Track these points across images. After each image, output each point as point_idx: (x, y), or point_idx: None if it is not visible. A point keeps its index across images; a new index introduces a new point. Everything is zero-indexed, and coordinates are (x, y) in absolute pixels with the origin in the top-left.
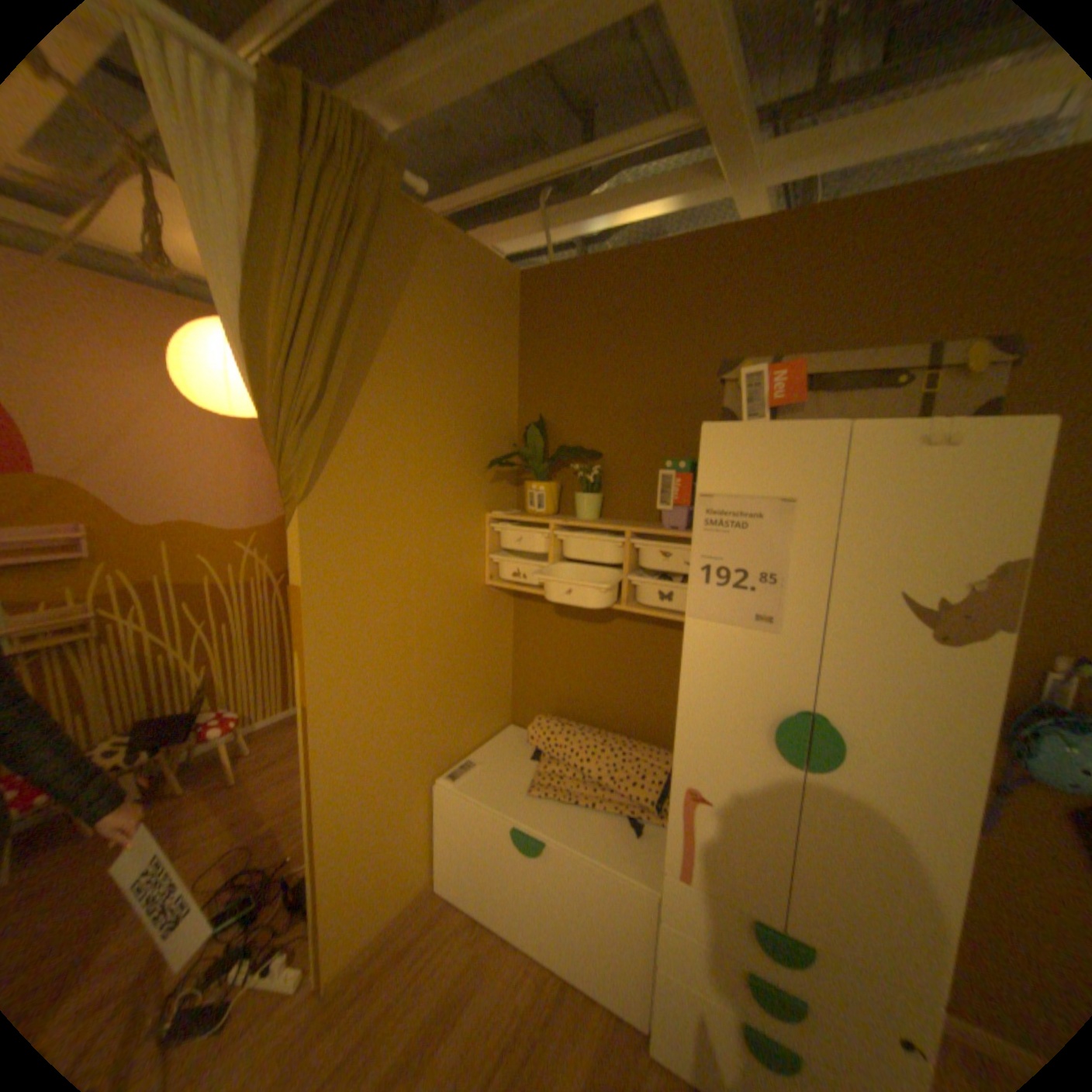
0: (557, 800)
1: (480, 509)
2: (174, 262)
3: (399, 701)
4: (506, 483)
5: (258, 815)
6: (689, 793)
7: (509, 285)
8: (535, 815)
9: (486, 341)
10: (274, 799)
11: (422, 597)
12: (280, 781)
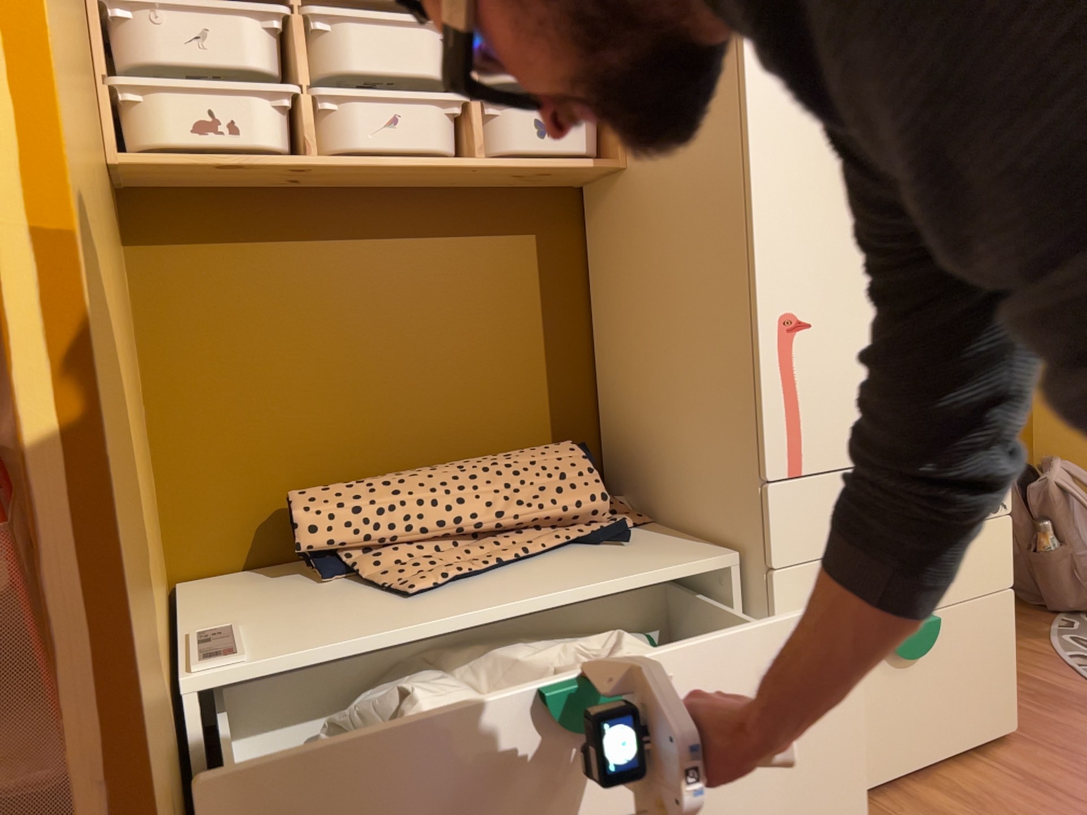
0: (465, 576)
1: None
2: None
3: None
4: None
5: None
6: (783, 322)
7: None
8: (469, 601)
9: None
10: None
11: None
12: None
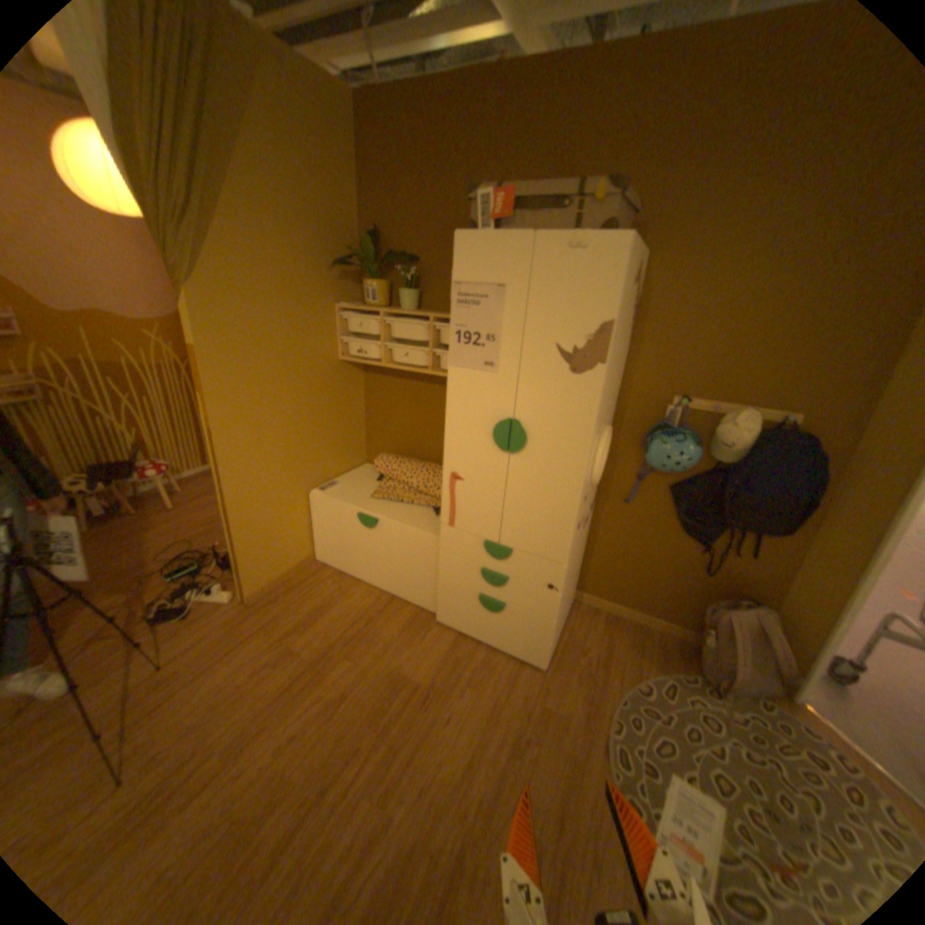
0: (389, 500)
1: (329, 301)
2: None
3: (278, 435)
4: (350, 282)
5: (193, 525)
6: (451, 475)
7: (342, 104)
8: (374, 507)
9: (324, 157)
10: (203, 517)
11: (287, 364)
12: (206, 507)
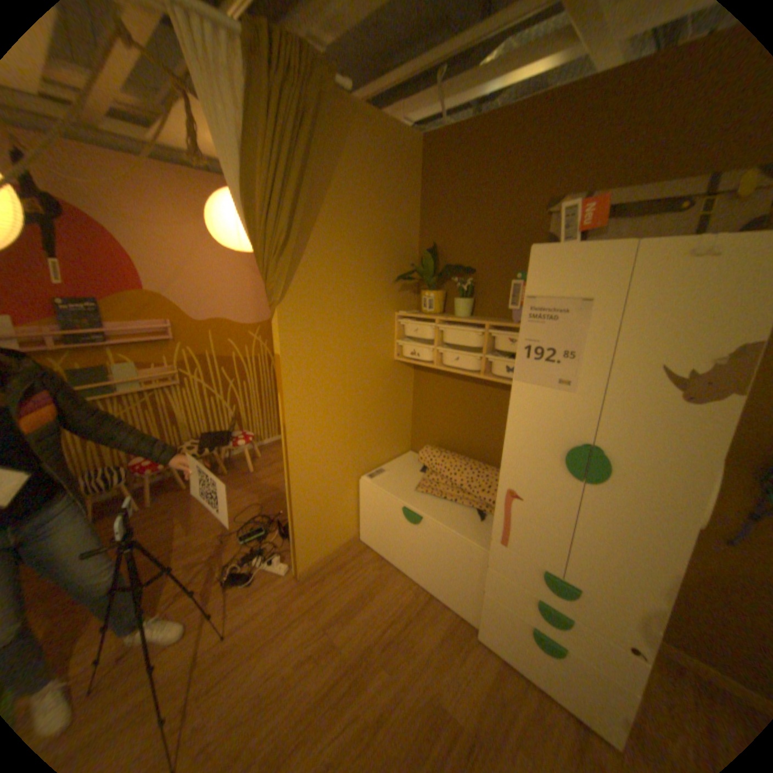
0: (433, 495)
1: (390, 309)
2: (204, 149)
3: (338, 427)
4: (409, 292)
5: (265, 488)
6: (509, 491)
7: (413, 145)
8: (418, 502)
9: (396, 190)
10: (273, 481)
11: (352, 365)
12: (277, 472)
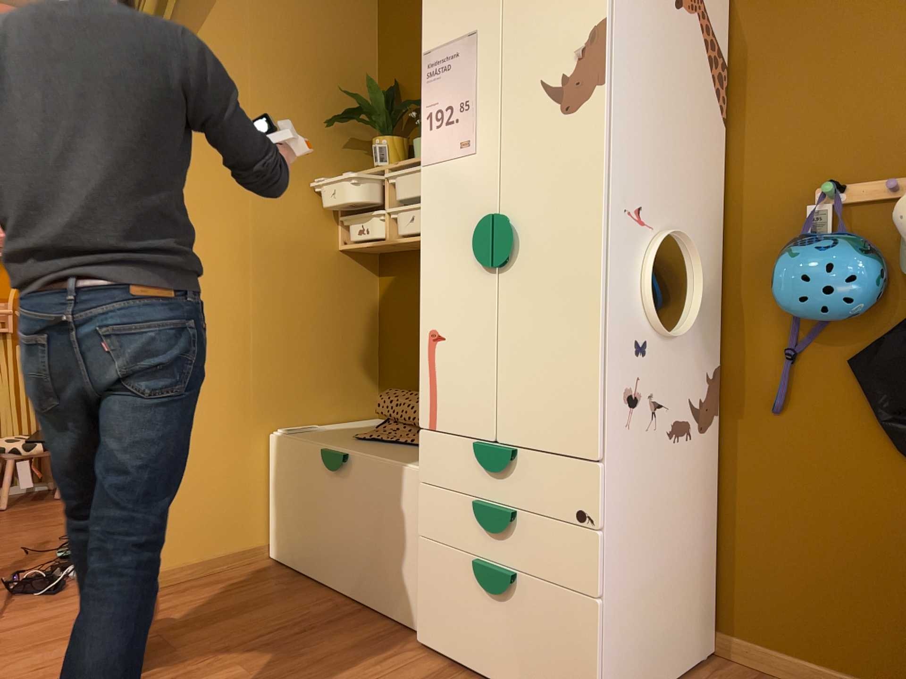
0: (379, 440)
1: (330, 170)
2: None
3: (231, 329)
4: (364, 153)
5: None
6: (430, 334)
7: None
8: (350, 445)
9: (337, 12)
10: None
11: (259, 236)
12: None
